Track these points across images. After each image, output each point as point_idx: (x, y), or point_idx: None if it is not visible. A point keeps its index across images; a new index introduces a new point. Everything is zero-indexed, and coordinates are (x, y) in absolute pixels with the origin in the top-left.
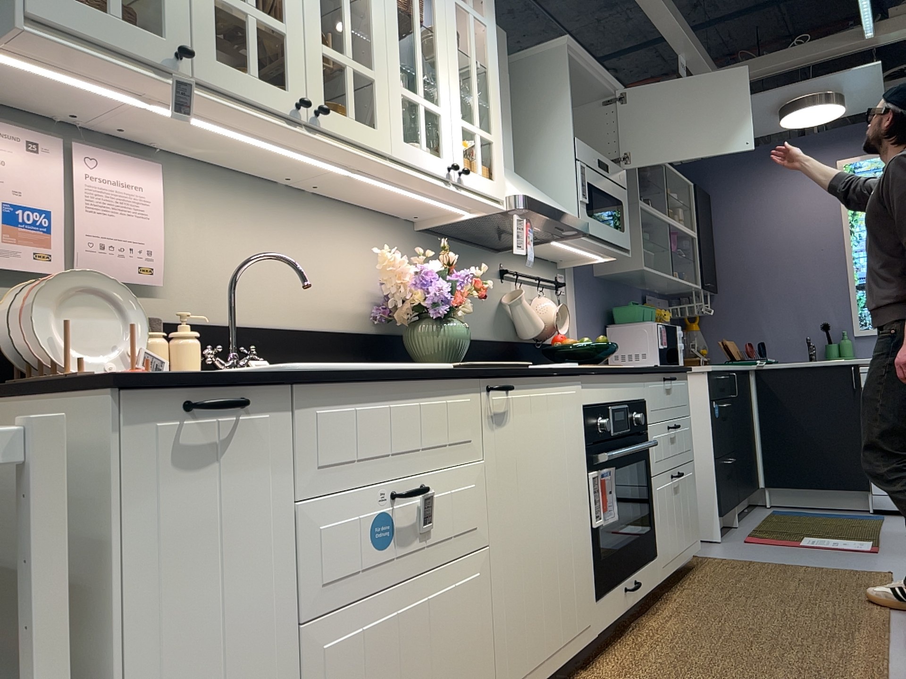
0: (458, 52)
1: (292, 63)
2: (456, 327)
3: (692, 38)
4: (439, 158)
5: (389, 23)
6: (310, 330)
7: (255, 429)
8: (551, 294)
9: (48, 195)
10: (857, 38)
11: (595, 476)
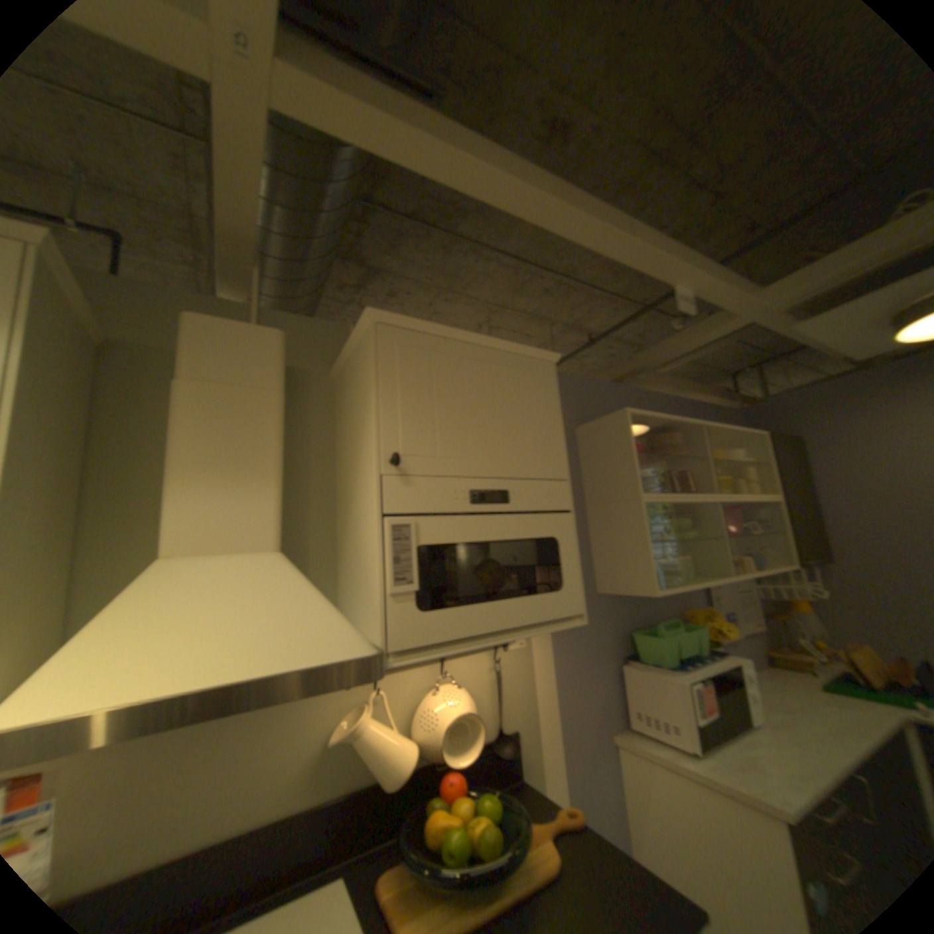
0: None
1: None
2: None
3: (686, 253)
4: None
5: None
6: None
7: None
8: (484, 661)
9: None
10: None
11: None
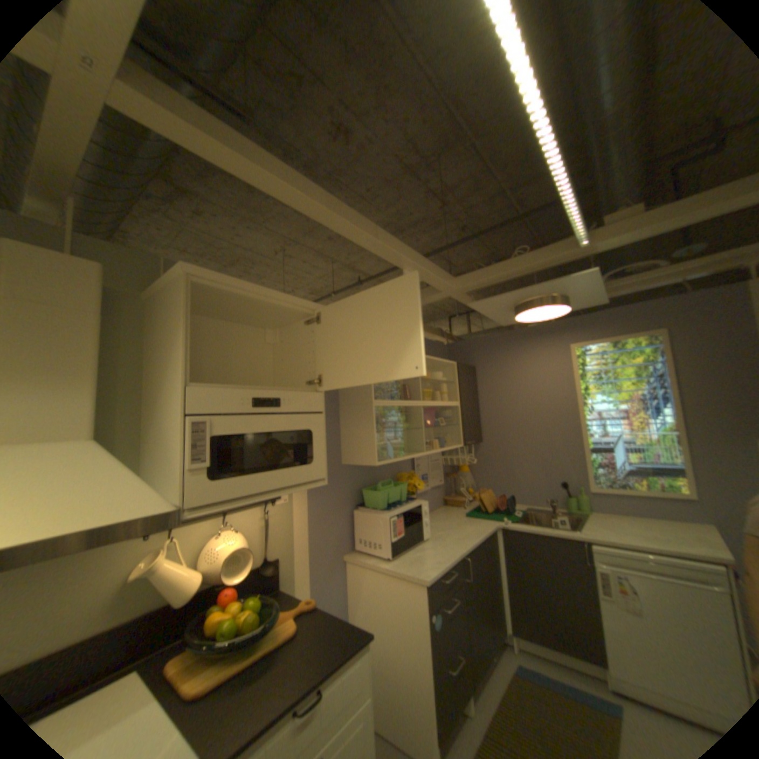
0: None
1: None
2: None
3: (410, 252)
4: None
5: None
6: None
7: None
8: (256, 513)
9: None
10: (574, 244)
11: None
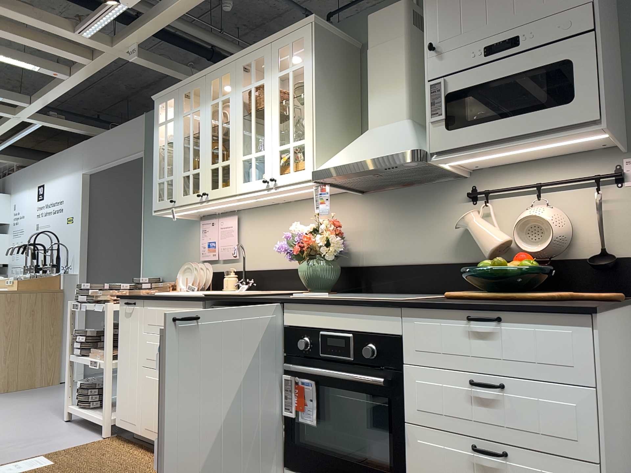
0: (278, 106)
1: (200, 181)
2: (315, 265)
3: None
4: (262, 179)
5: (237, 129)
6: (288, 269)
7: (137, 310)
8: (588, 194)
9: (214, 236)
10: None
11: (288, 379)
